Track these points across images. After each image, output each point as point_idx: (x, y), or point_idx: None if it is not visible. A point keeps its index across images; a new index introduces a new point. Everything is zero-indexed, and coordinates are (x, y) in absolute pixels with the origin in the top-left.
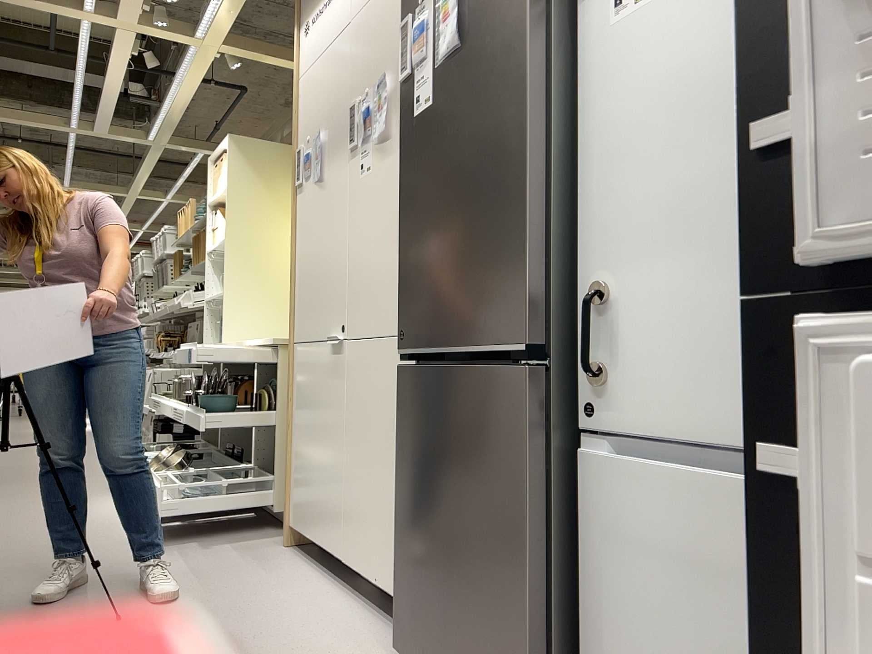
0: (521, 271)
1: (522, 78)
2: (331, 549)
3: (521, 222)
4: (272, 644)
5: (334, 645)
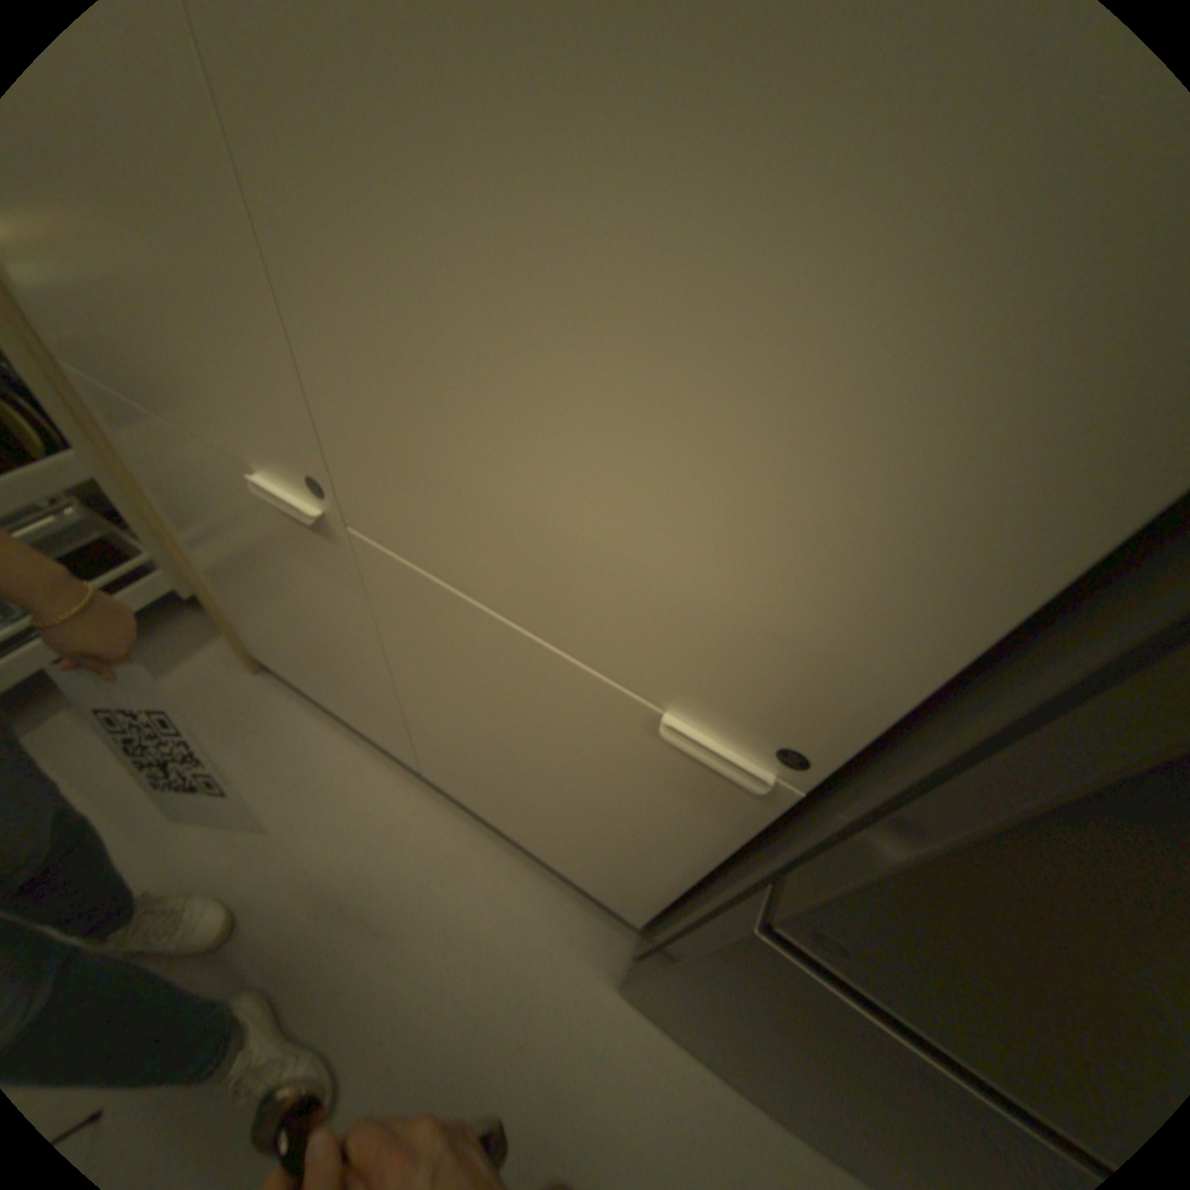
0: None
1: None
2: (385, 744)
3: None
4: (426, 1026)
5: (513, 975)
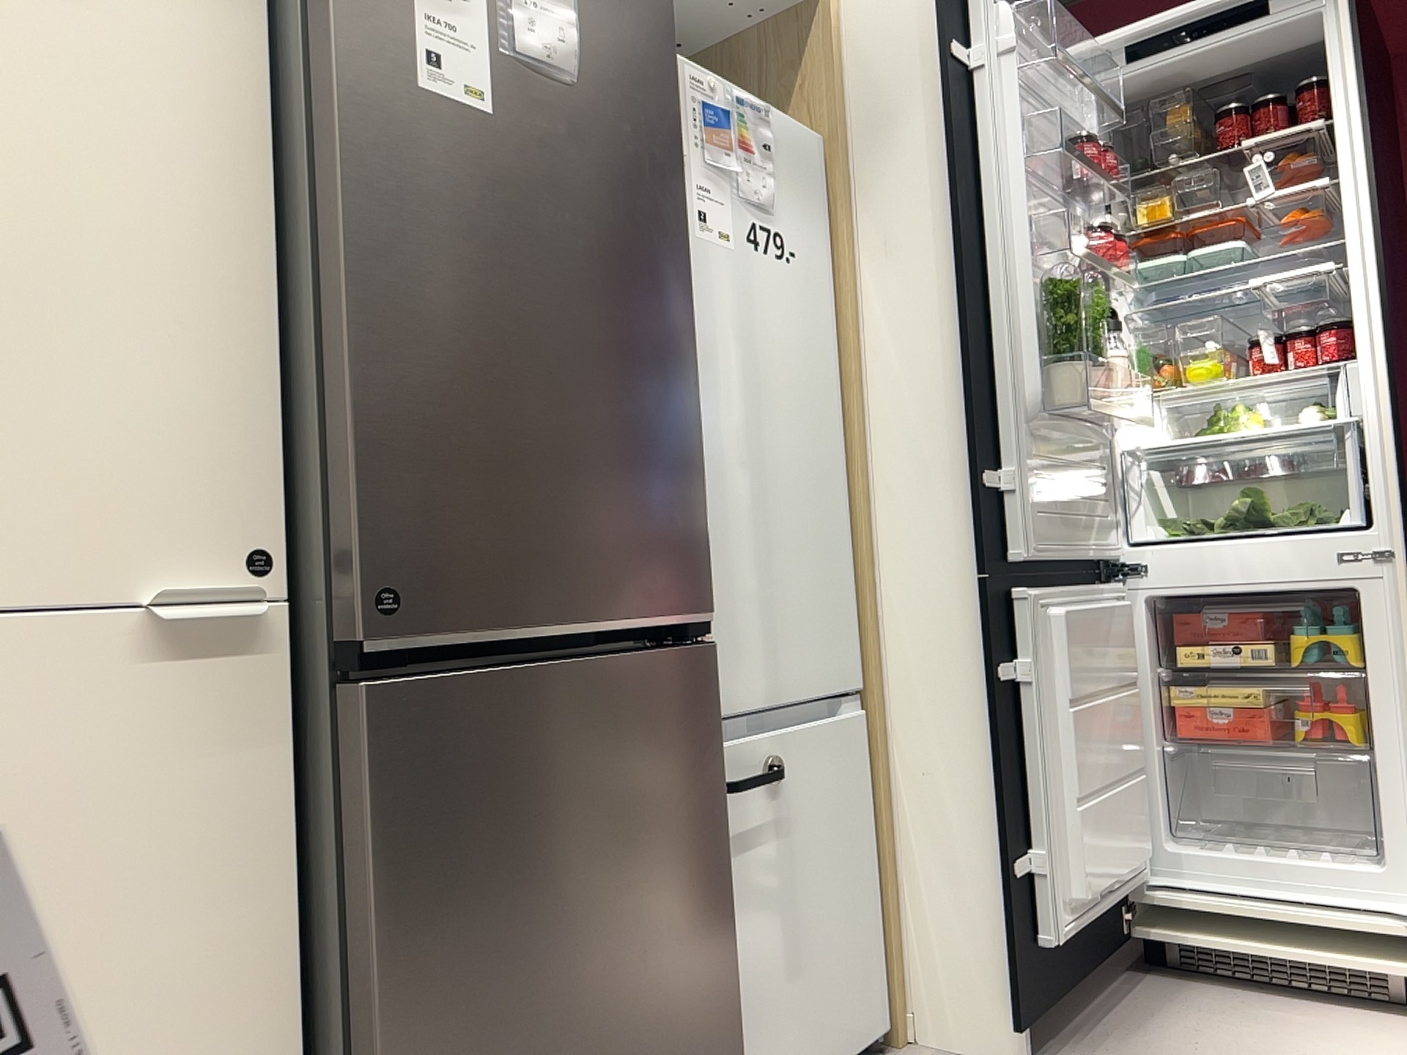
0: (696, 507)
1: (681, 239)
2: None
3: (692, 439)
4: None
5: None
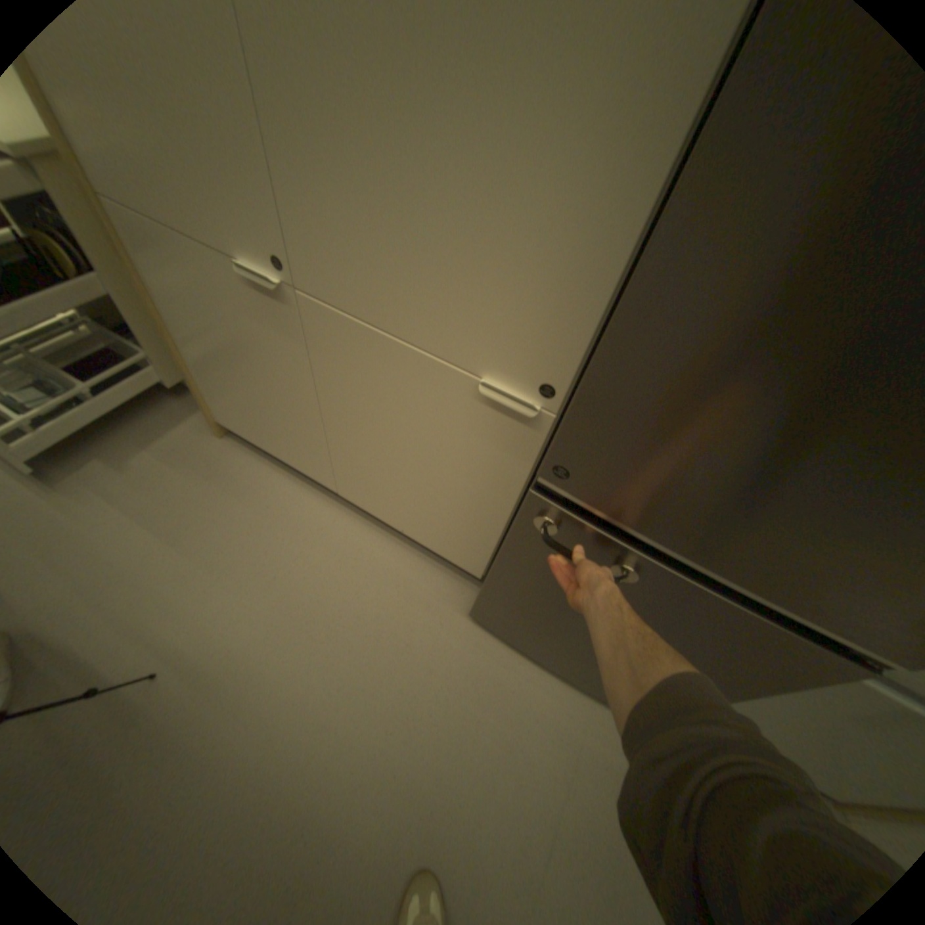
0: None
1: None
2: (312, 476)
3: None
4: (349, 634)
5: (401, 608)
